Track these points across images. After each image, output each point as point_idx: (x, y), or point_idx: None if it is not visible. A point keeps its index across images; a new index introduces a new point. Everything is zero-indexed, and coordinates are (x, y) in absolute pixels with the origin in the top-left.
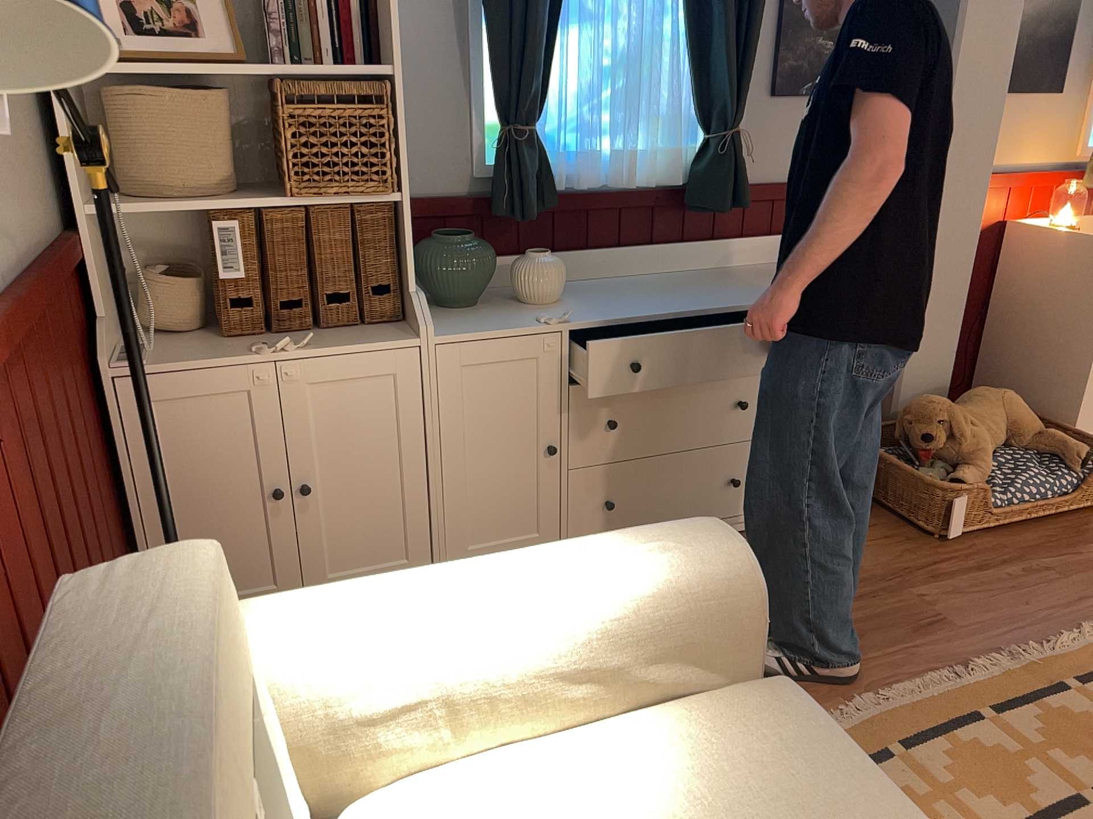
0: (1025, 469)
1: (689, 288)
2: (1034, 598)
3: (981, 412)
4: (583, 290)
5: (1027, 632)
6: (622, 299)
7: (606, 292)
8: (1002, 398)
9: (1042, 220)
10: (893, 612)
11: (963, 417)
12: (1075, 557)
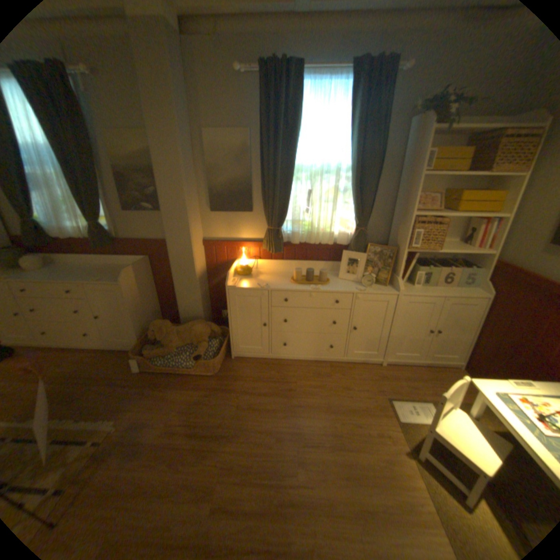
0: (178, 356)
1: (78, 272)
2: (113, 405)
3: (181, 330)
4: (55, 268)
5: (83, 417)
6: (47, 274)
7: (56, 270)
8: (192, 327)
9: (249, 261)
10: (71, 393)
11: (166, 331)
12: (159, 395)
